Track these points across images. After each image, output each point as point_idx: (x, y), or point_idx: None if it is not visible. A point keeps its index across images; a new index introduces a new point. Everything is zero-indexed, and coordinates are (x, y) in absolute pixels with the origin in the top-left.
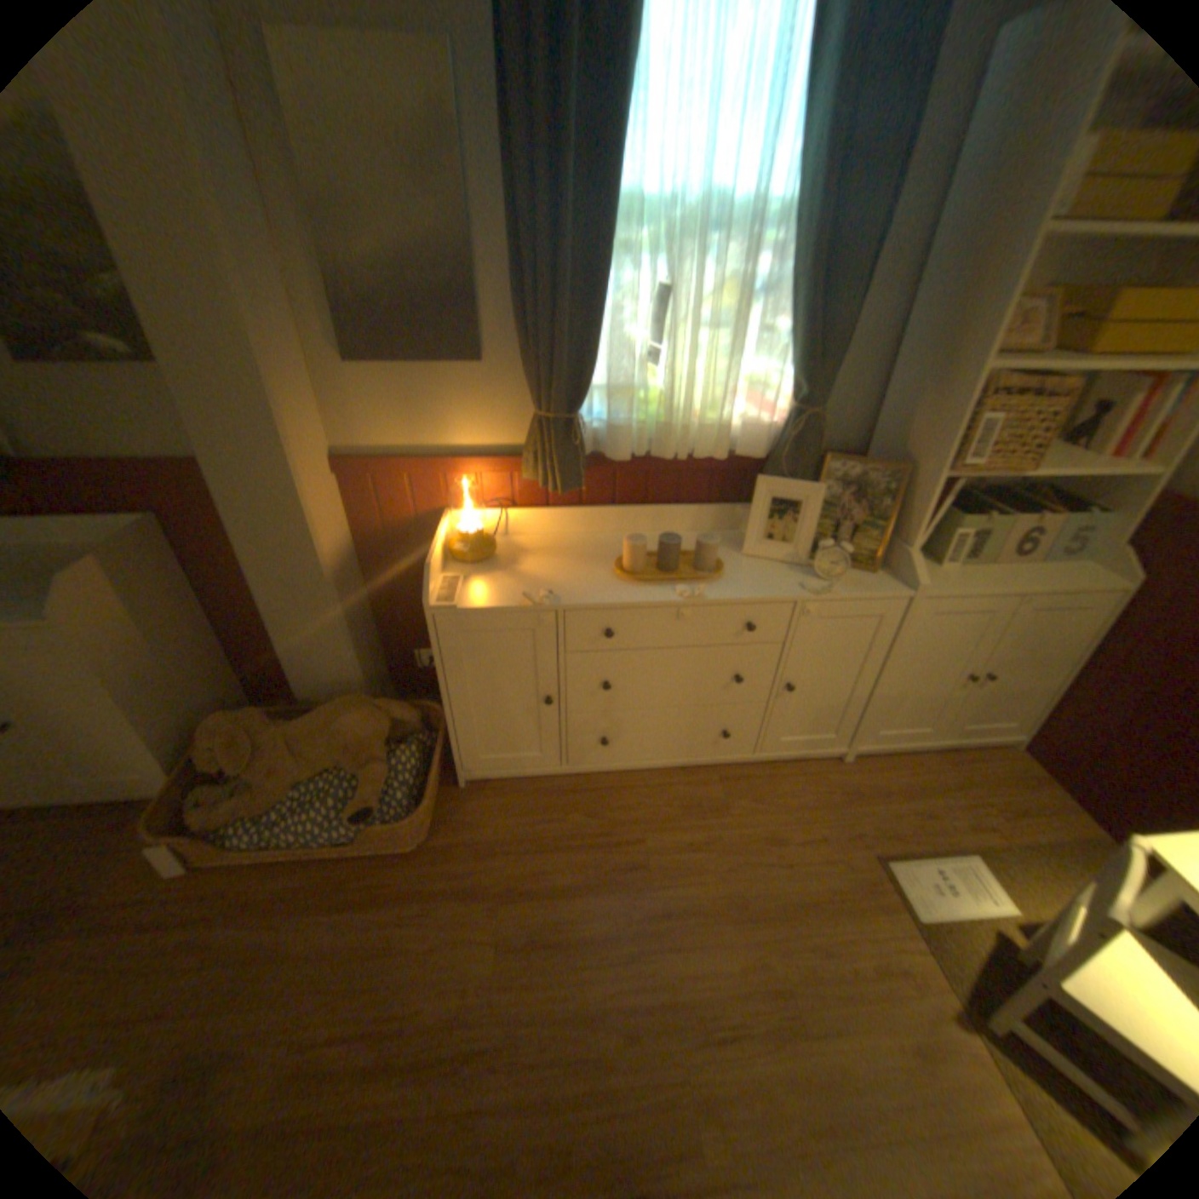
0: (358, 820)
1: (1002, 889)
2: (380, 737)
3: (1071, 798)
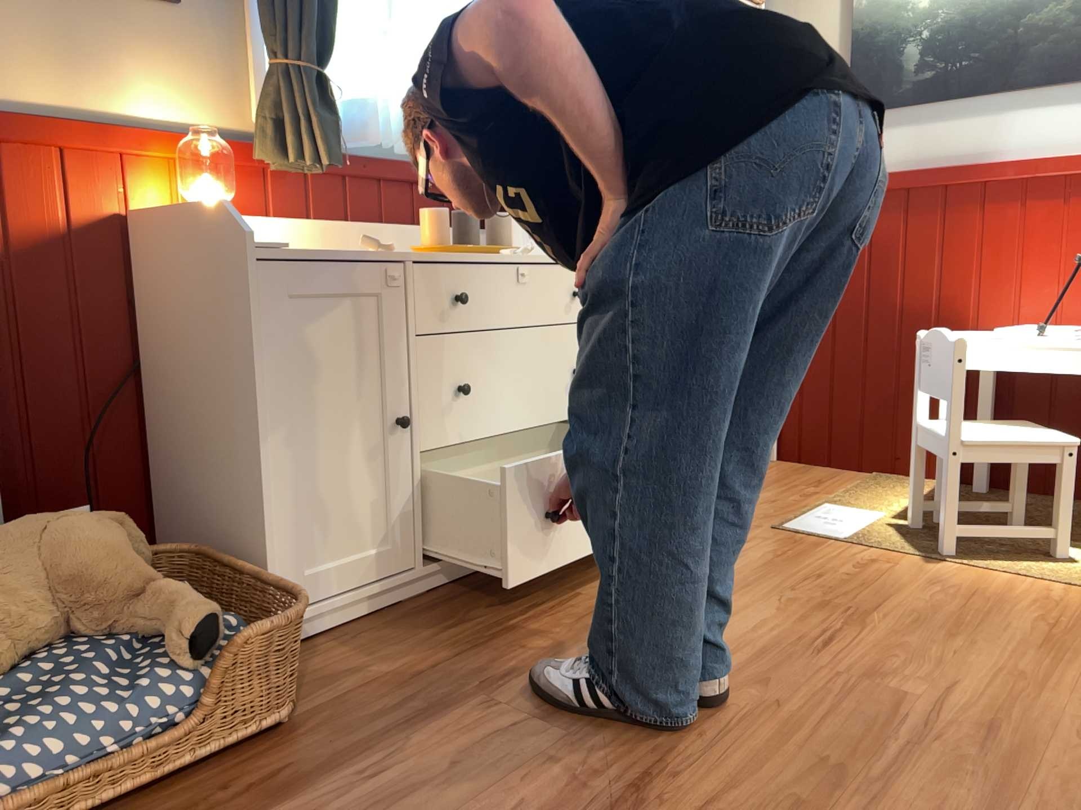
0: (203, 642)
1: (858, 509)
2: (133, 558)
3: (830, 466)
